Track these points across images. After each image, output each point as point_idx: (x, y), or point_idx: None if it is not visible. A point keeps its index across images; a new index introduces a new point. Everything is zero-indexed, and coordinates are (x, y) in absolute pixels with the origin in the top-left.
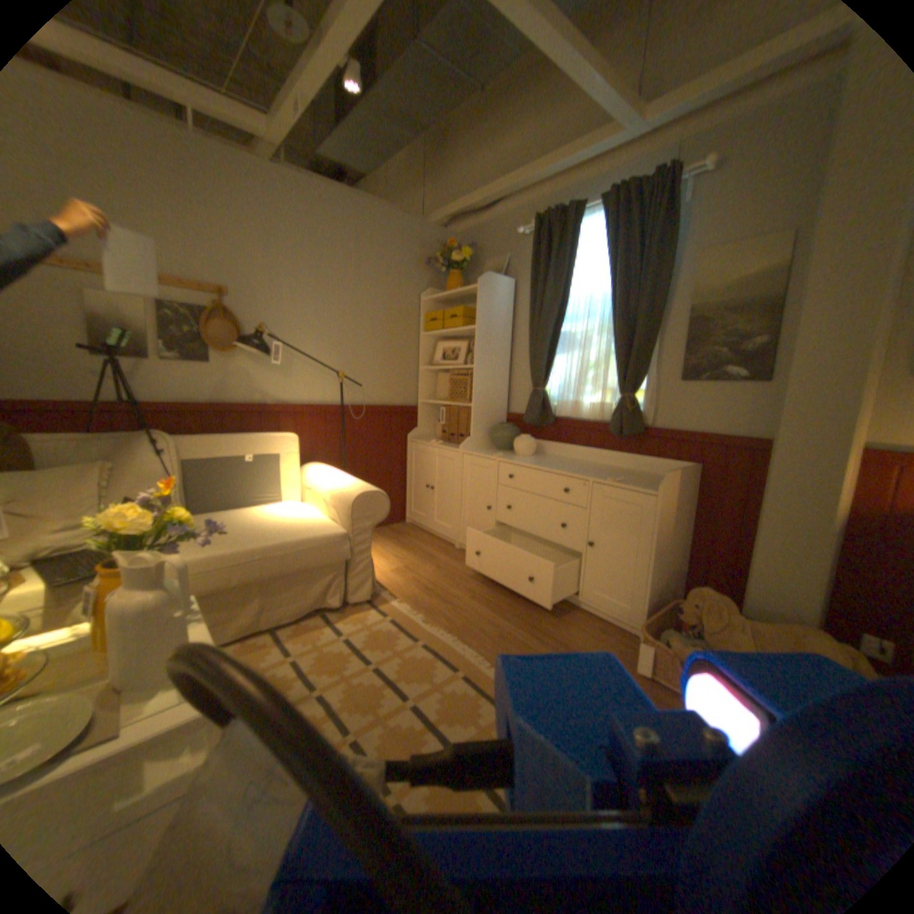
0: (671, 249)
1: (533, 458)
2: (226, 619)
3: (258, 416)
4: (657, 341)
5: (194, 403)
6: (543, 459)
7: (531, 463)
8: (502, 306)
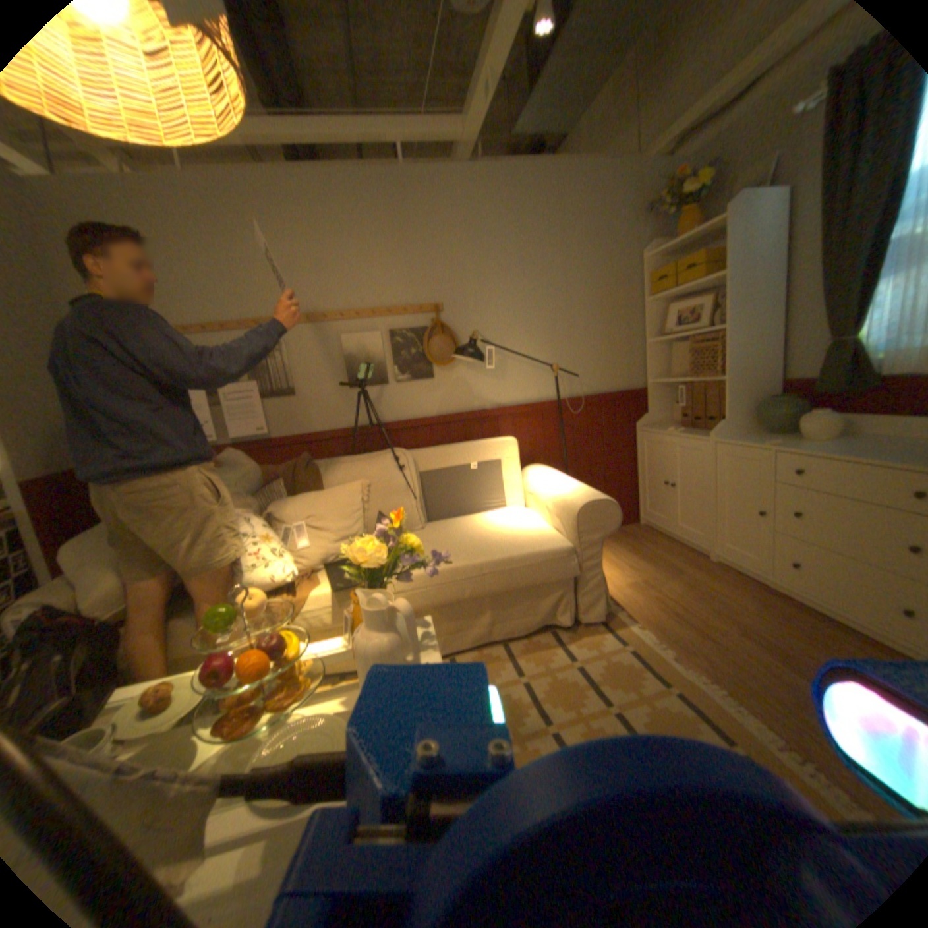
0: None
1: (840, 442)
2: (464, 627)
3: (479, 421)
4: None
5: (425, 417)
6: (862, 442)
7: (840, 451)
8: (770, 229)
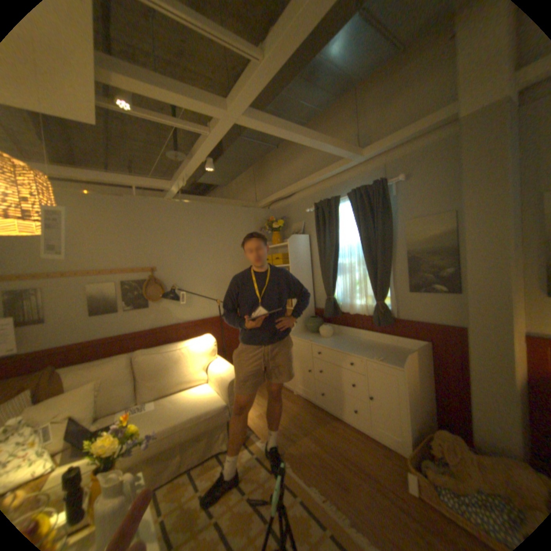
0: (389, 222)
1: (331, 339)
2: (162, 469)
3: (176, 331)
4: (391, 270)
5: (141, 331)
6: (338, 339)
7: (330, 345)
8: (303, 250)
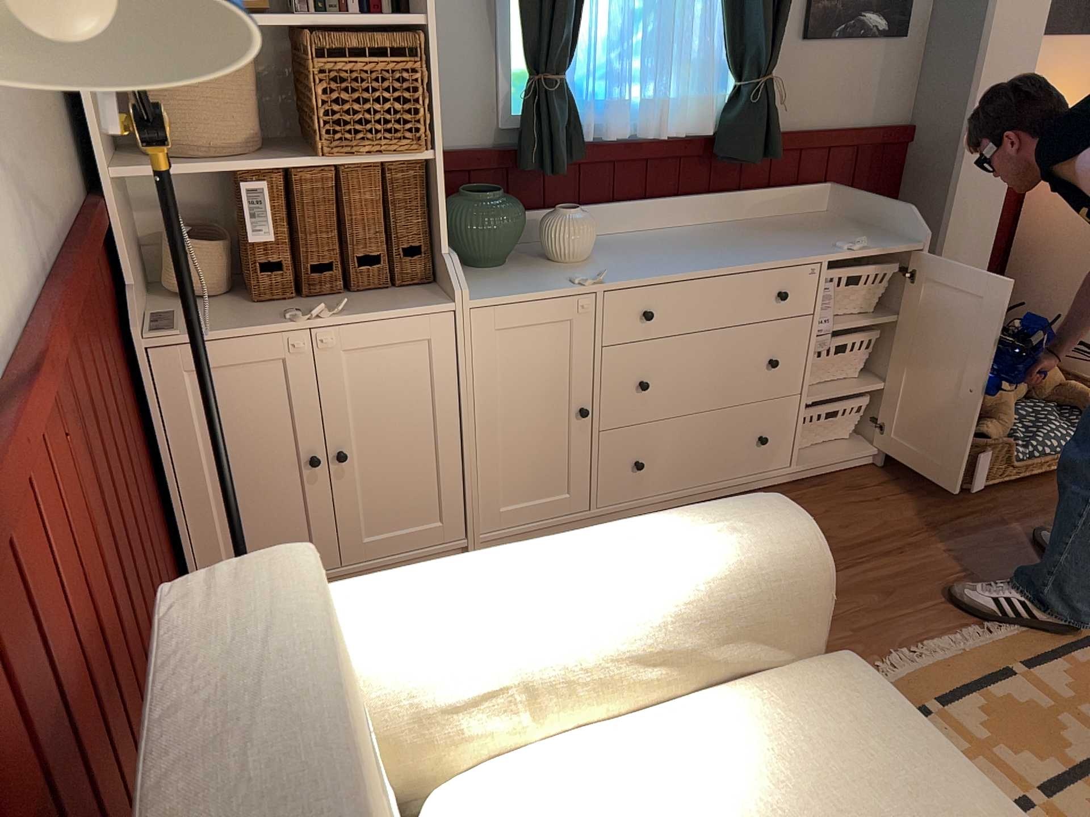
0: None
1: (612, 257)
2: None
3: None
4: None
5: None
6: (620, 250)
7: (672, 267)
8: None
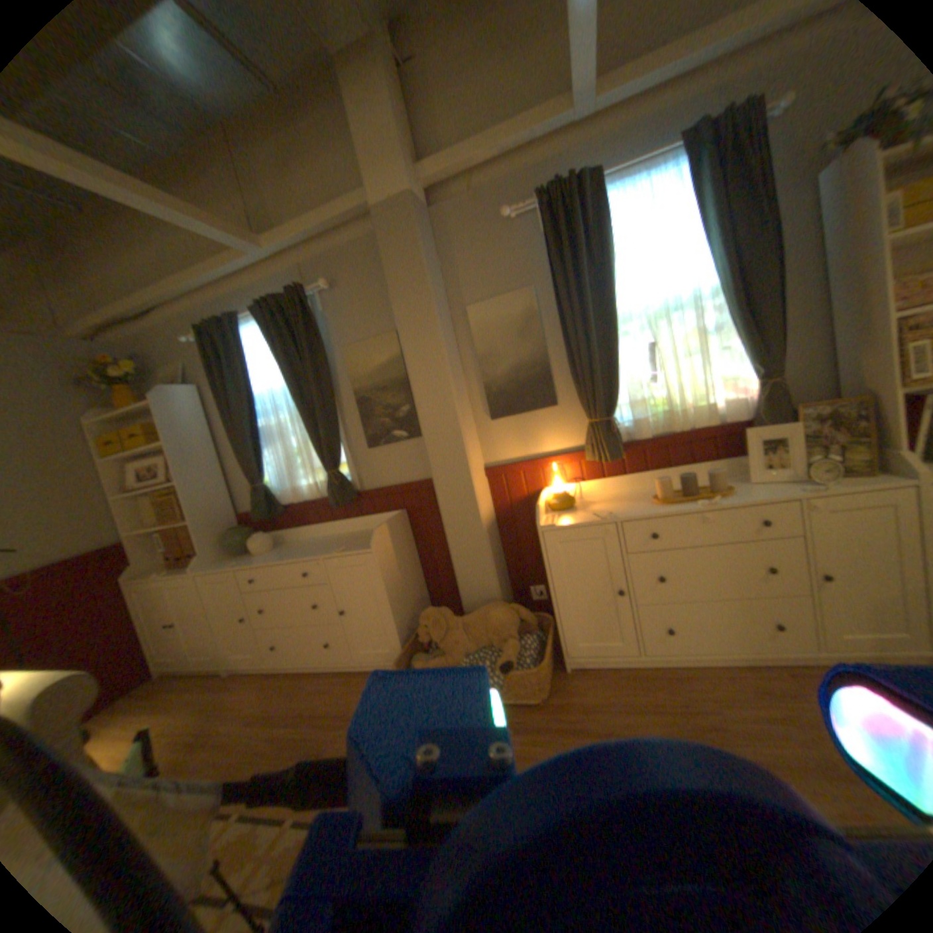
0: (320, 349)
1: (271, 552)
2: None
3: None
4: (339, 421)
5: None
6: (282, 549)
7: (267, 559)
8: (189, 413)
